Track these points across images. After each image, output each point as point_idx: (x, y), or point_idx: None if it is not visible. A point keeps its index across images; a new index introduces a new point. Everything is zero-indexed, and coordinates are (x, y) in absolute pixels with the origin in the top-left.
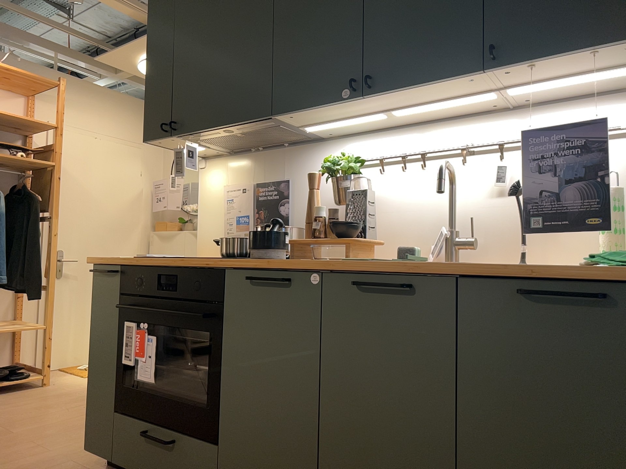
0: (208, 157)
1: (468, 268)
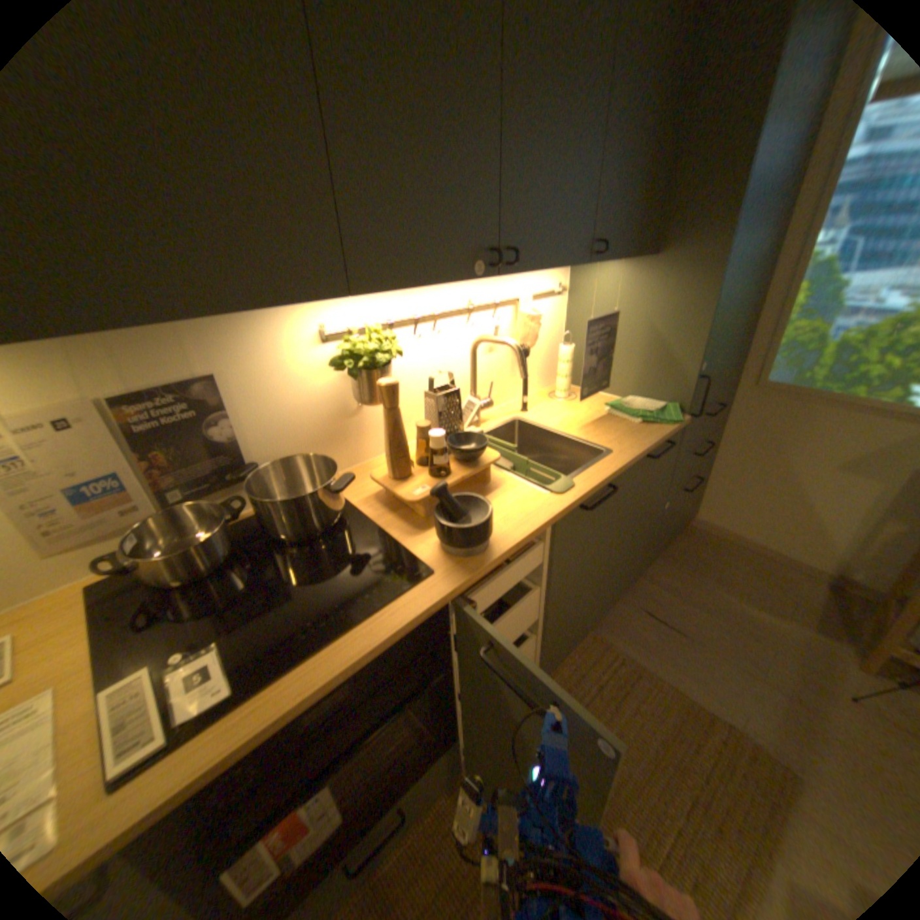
0: None
1: (639, 458)
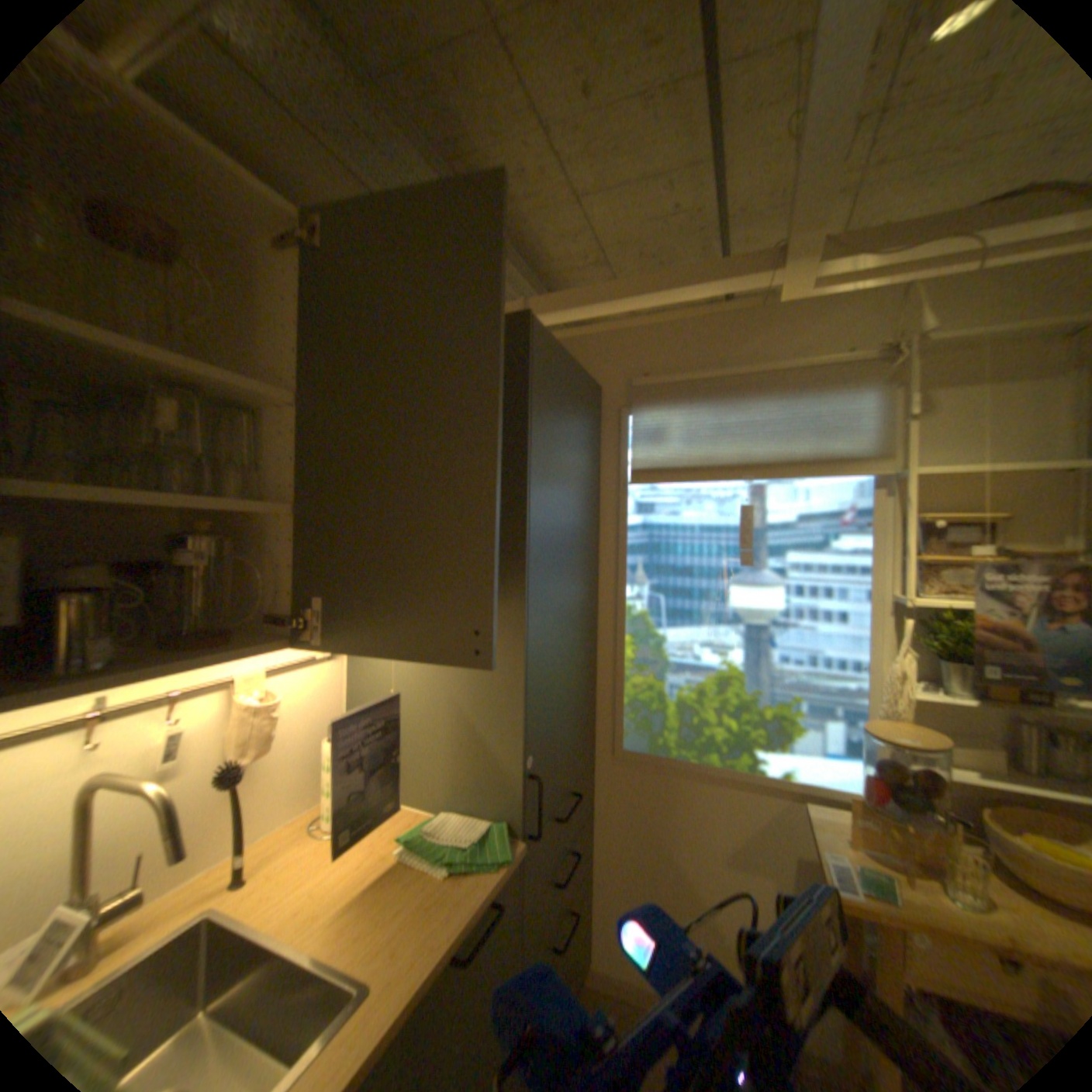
0: None
1: (423, 993)
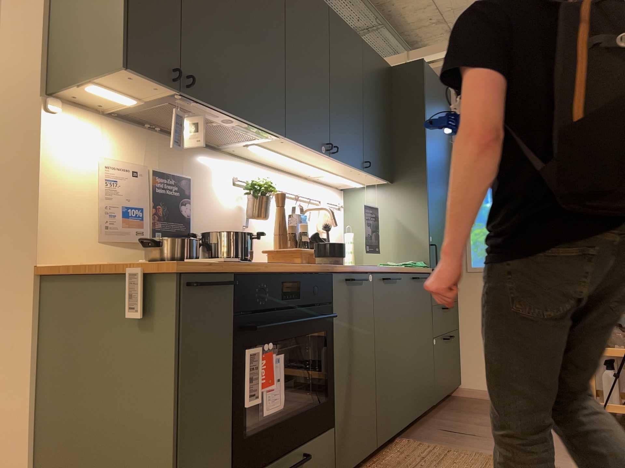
0: (60, 99)
1: (409, 269)
